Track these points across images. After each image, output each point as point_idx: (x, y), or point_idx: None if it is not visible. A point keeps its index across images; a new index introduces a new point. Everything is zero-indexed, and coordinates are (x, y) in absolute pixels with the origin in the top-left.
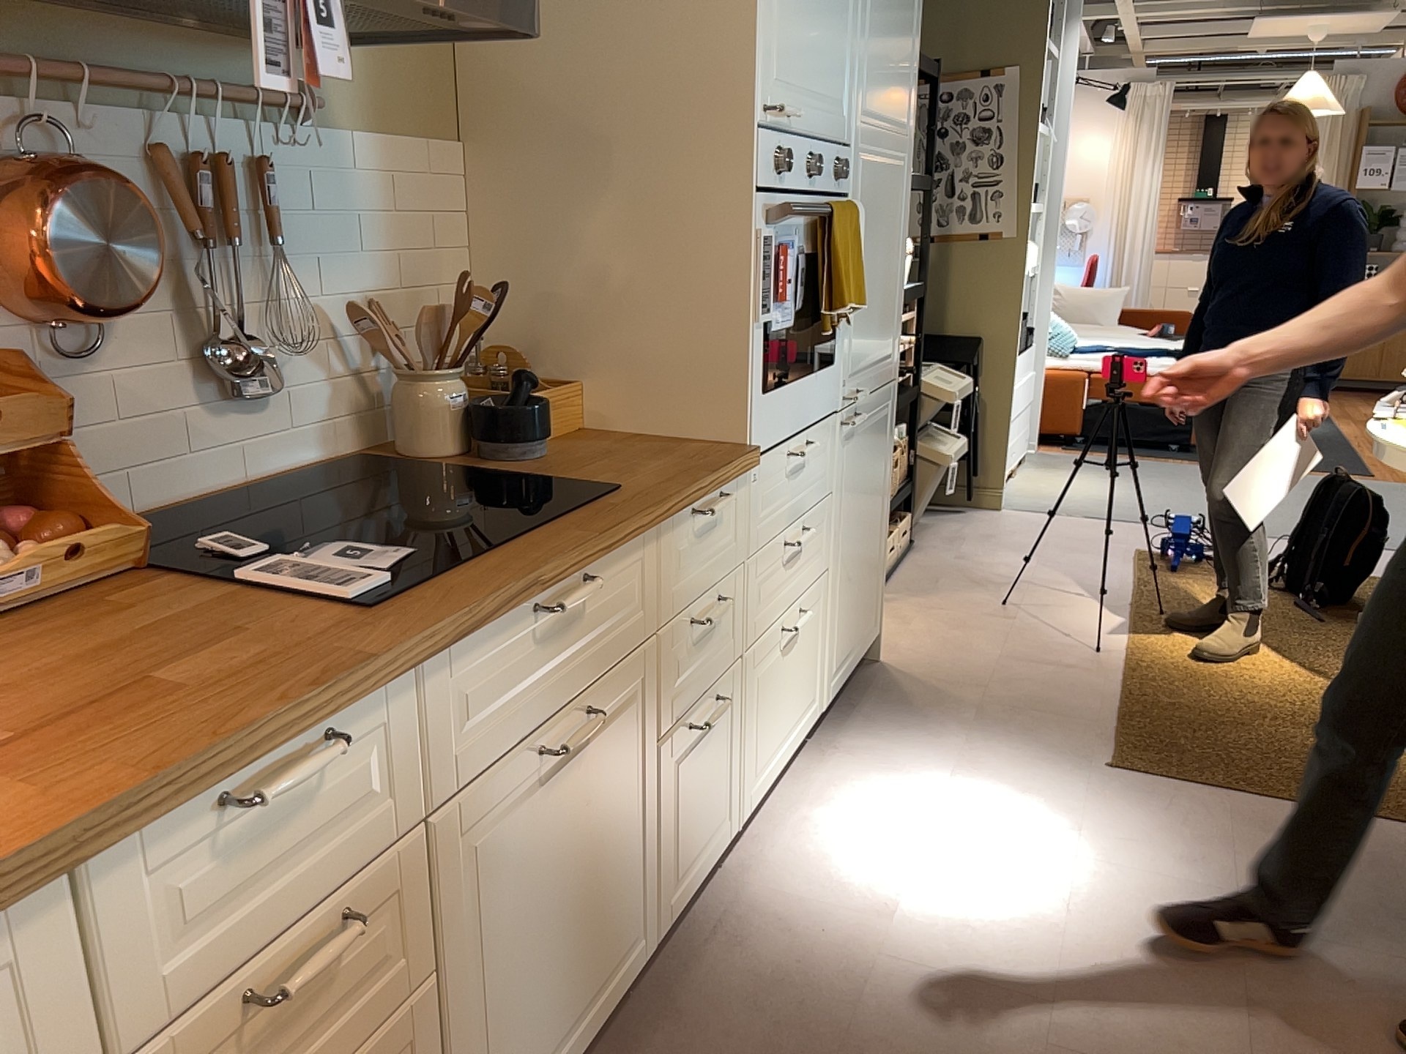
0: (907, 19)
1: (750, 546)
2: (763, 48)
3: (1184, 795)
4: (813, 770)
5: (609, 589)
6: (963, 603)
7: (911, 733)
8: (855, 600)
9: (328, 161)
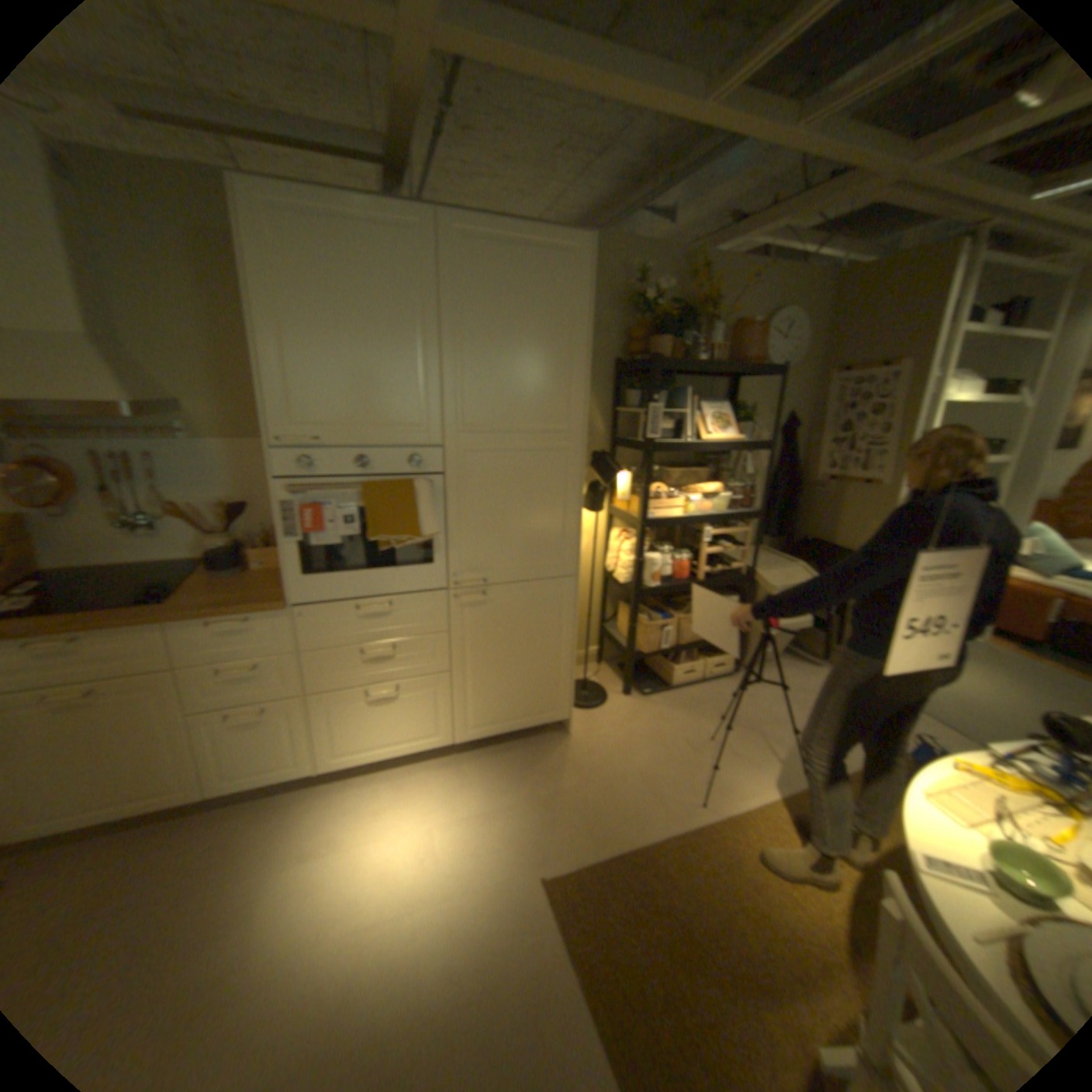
0: (544, 361)
1: (295, 647)
2: (259, 409)
3: (539, 941)
4: (424, 771)
5: (104, 648)
6: (685, 727)
7: (496, 784)
8: (501, 695)
9: (184, 451)
